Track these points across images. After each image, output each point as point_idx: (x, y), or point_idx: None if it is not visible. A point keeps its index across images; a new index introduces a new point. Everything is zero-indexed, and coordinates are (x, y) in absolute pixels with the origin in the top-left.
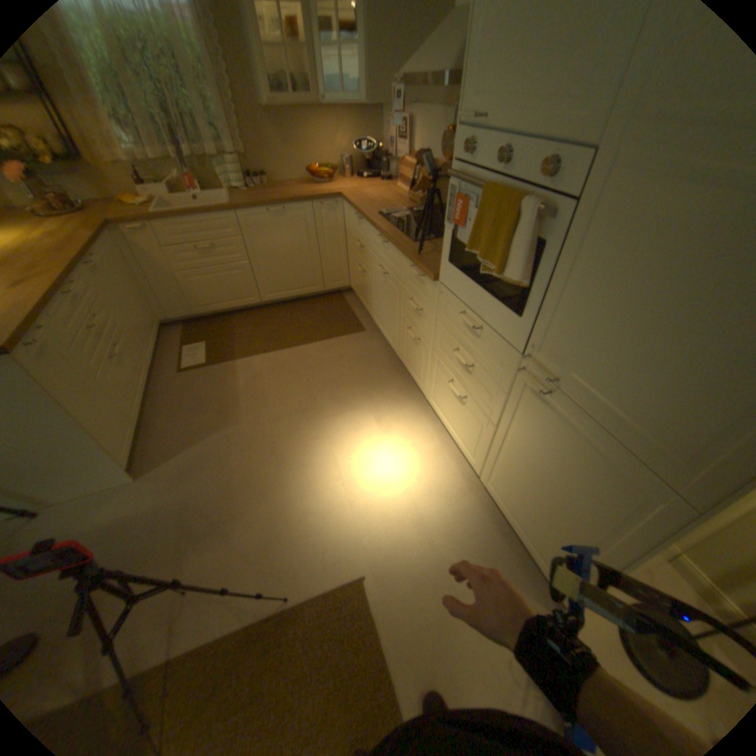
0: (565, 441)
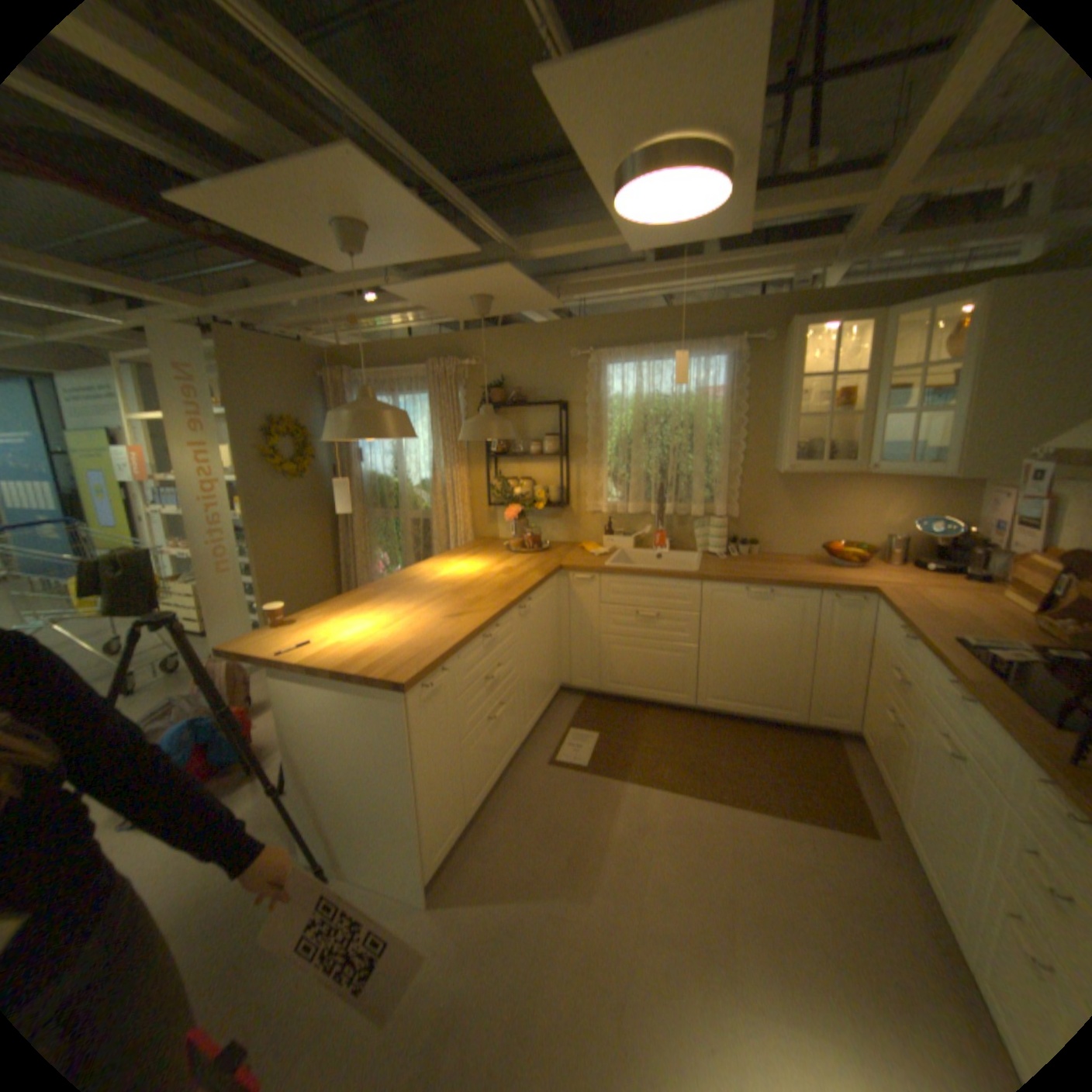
0: None
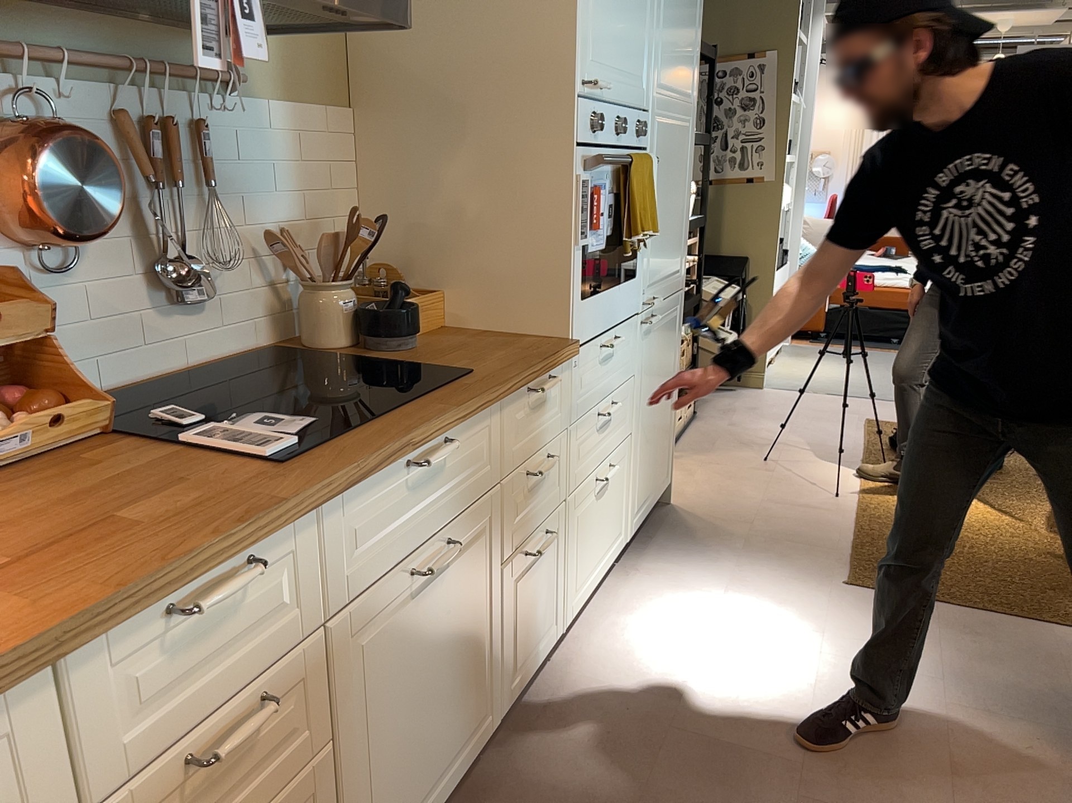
0: (660, 334)
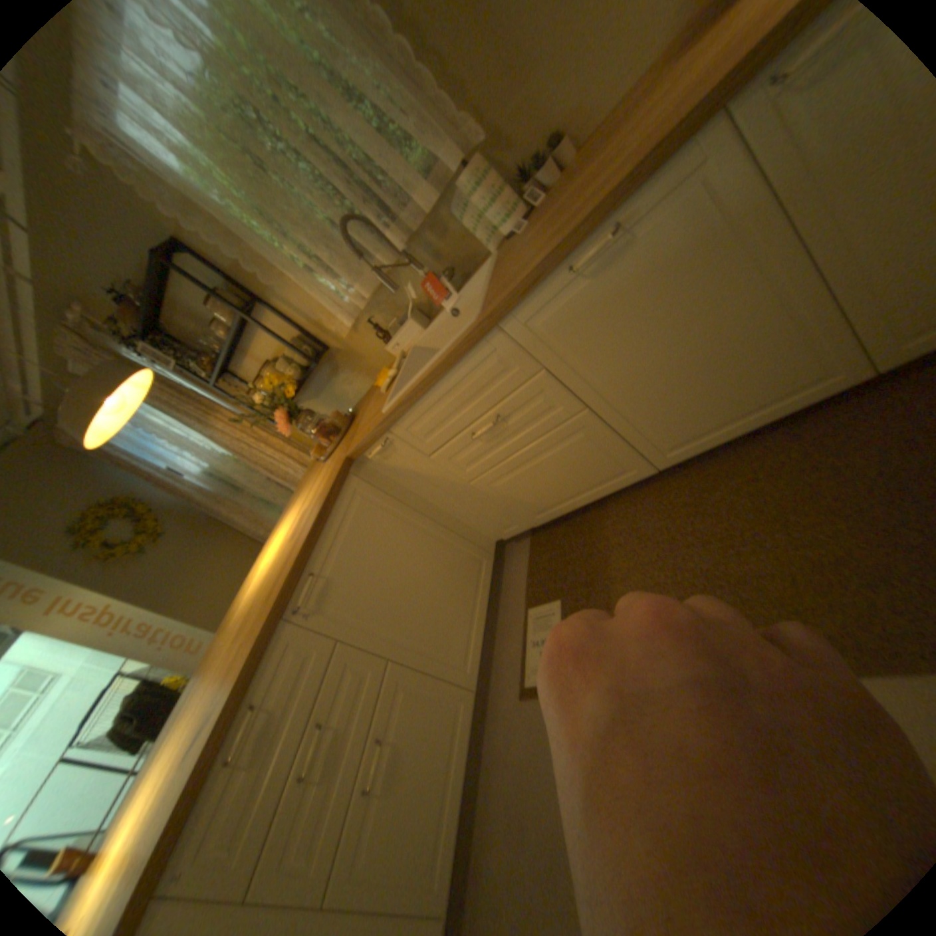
0: None
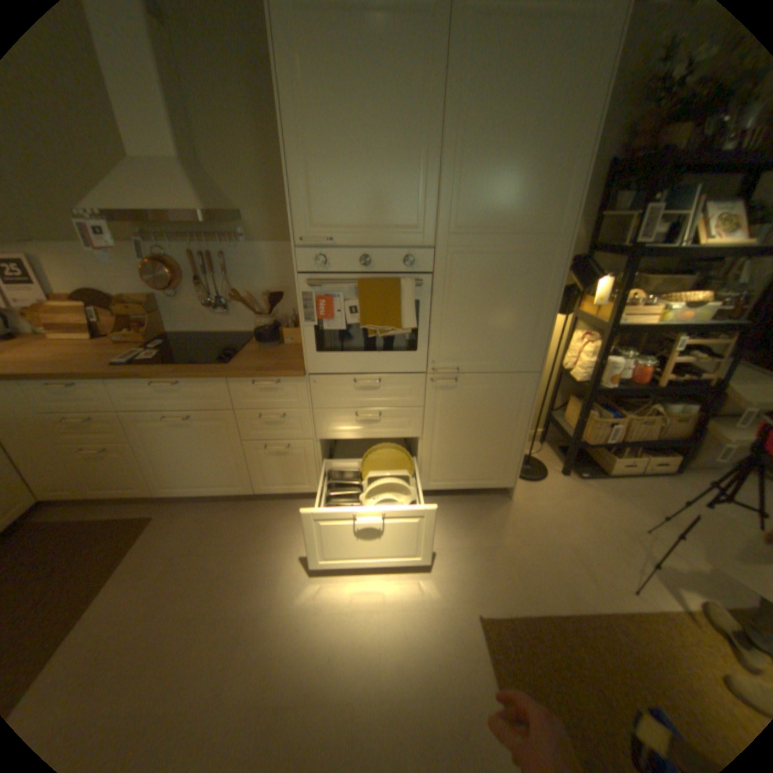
0: (476, 394)
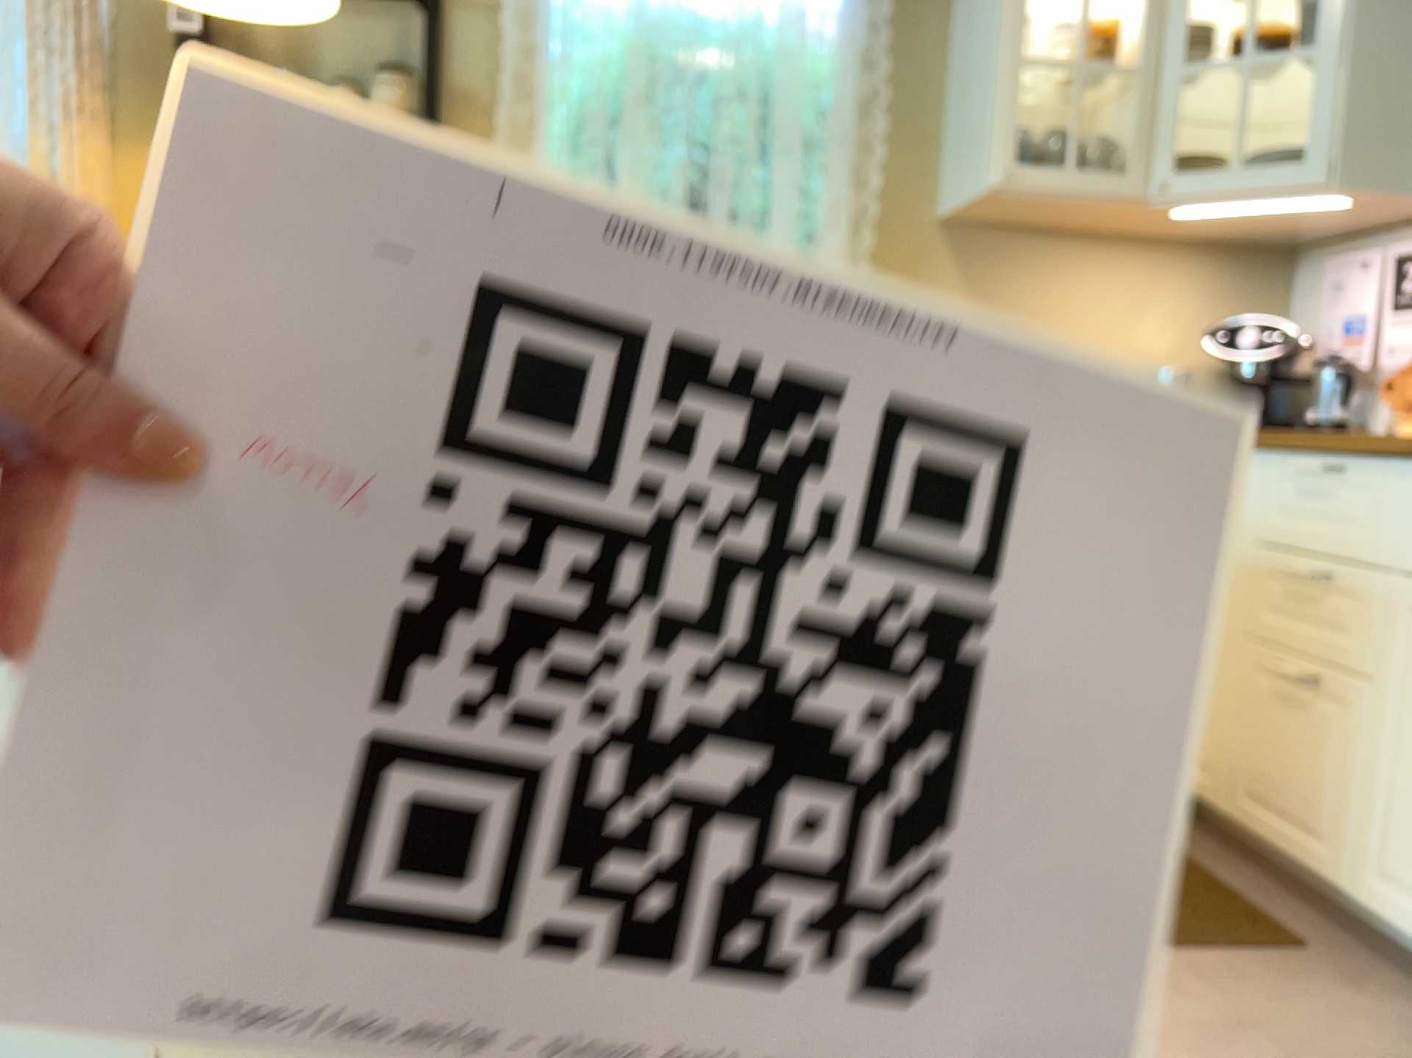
0: None
